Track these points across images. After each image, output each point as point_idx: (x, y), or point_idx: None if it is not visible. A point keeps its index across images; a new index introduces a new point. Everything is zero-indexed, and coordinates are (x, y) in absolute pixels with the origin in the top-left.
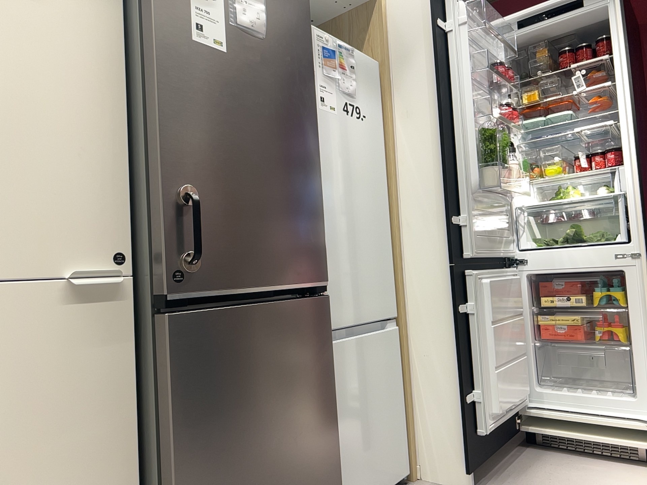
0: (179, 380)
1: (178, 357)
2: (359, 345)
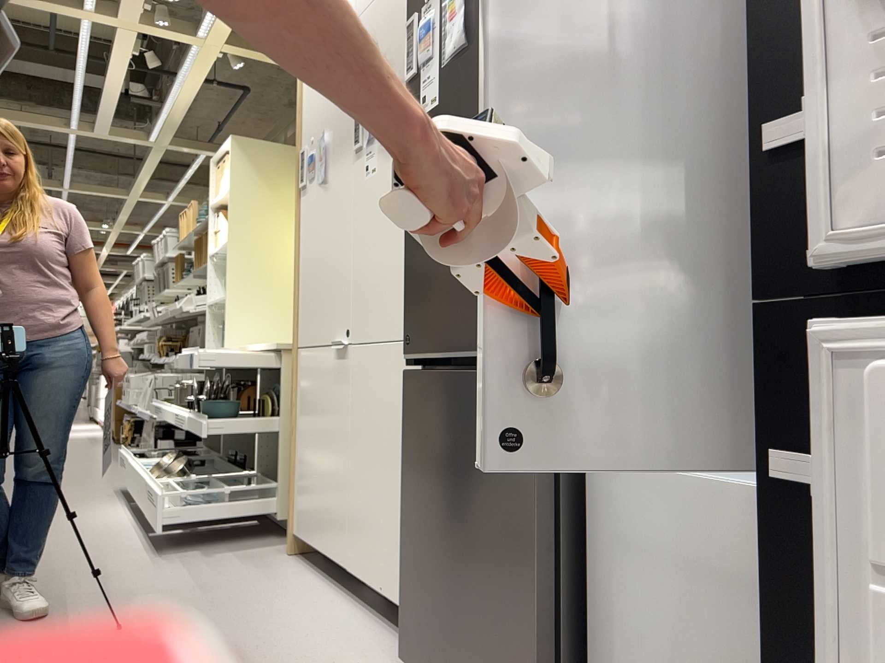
0: (406, 429)
1: (407, 410)
2: (692, 498)
